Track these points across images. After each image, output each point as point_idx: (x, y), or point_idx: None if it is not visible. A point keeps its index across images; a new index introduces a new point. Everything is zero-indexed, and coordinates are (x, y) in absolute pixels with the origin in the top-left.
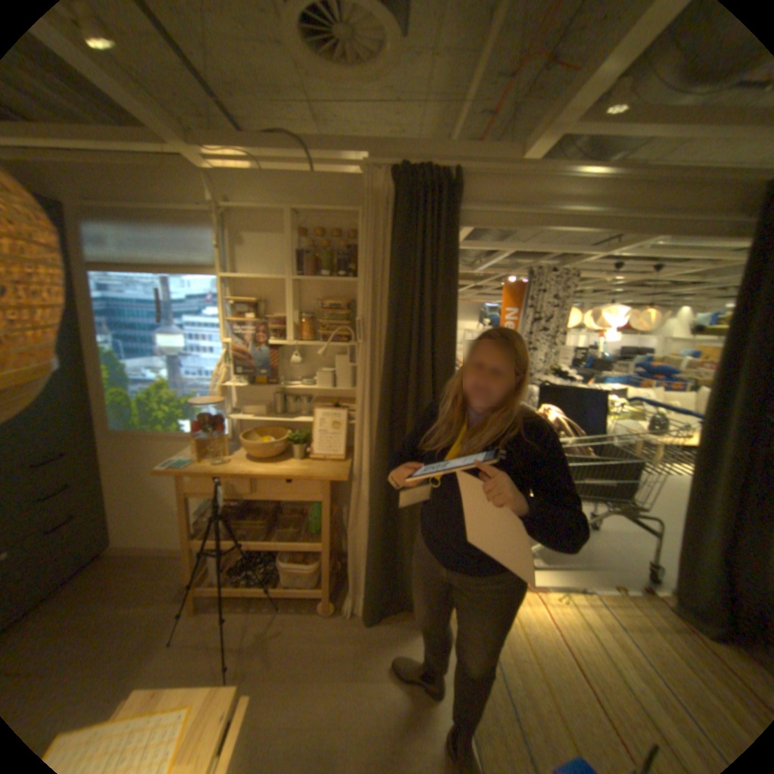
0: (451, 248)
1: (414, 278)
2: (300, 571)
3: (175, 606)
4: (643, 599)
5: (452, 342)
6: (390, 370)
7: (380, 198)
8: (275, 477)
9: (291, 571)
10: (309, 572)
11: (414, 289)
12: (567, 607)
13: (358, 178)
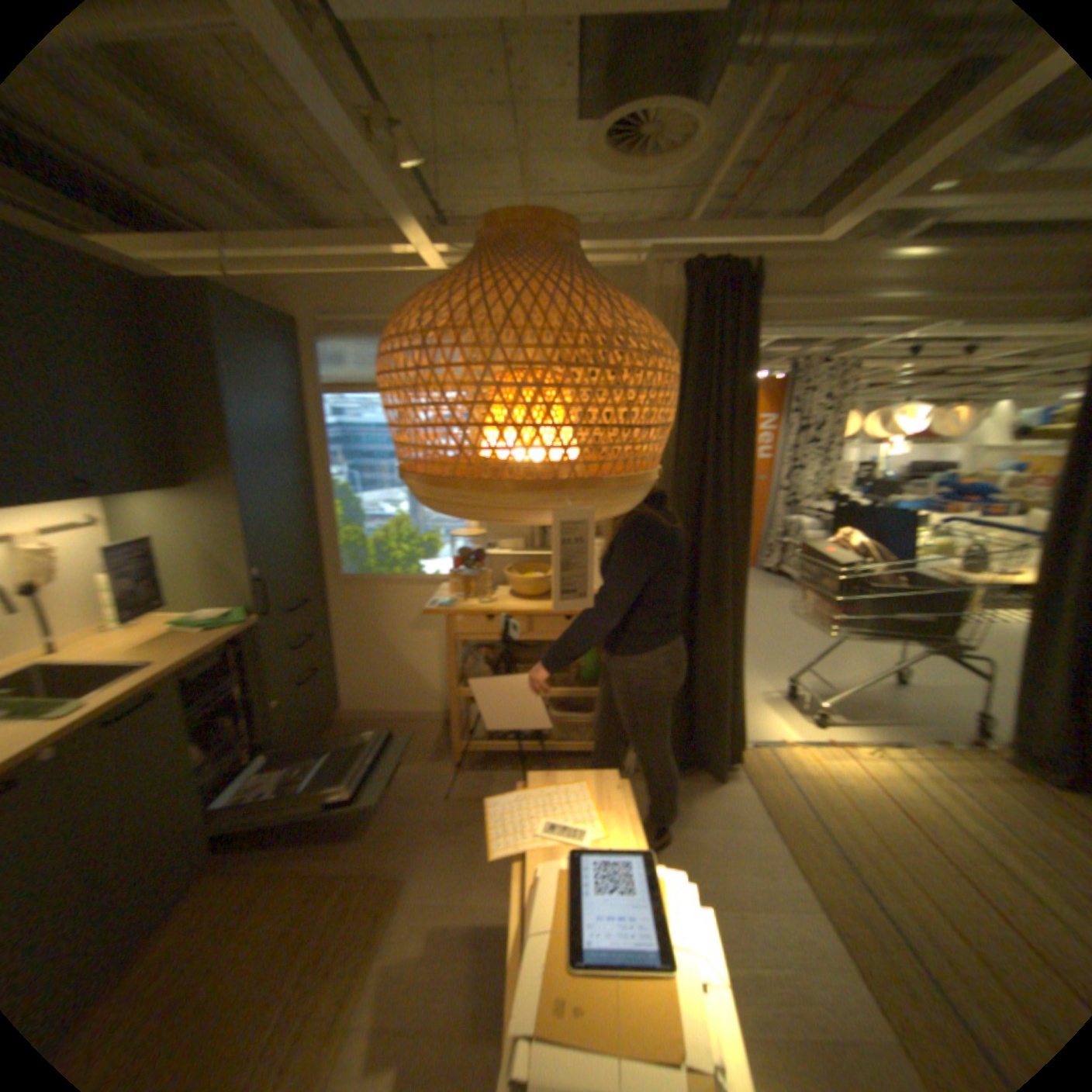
0: (748, 349)
1: (708, 384)
2: (576, 720)
3: (433, 765)
4: (969, 751)
5: (749, 455)
6: (678, 488)
7: (666, 296)
8: (553, 612)
9: (566, 720)
10: (586, 721)
11: (707, 396)
12: (879, 760)
13: (625, 271)
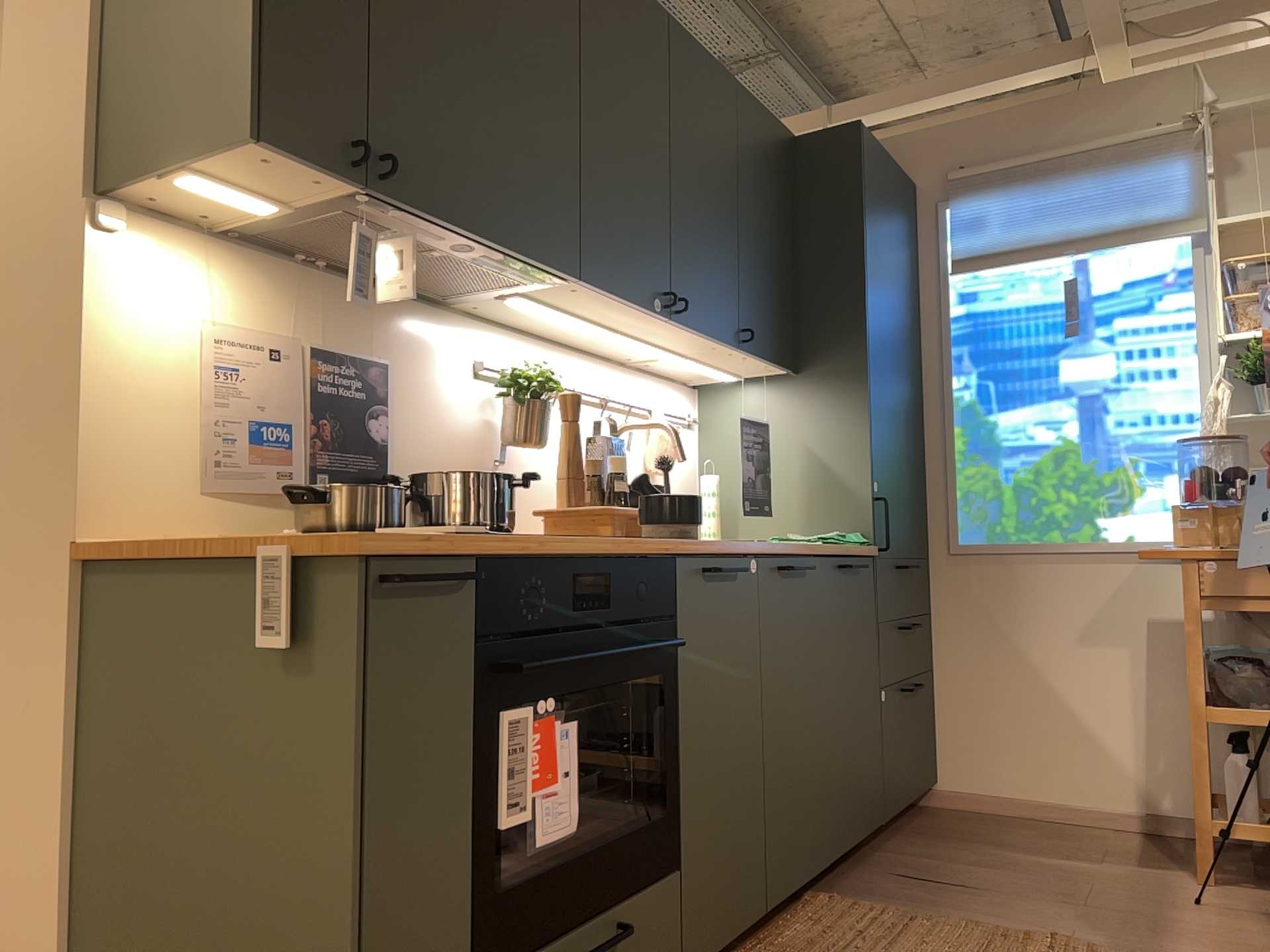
0: None
1: None
2: None
3: (1152, 867)
4: None
5: None
6: None
7: None
8: None
9: None
10: None
11: None
12: None
13: None
